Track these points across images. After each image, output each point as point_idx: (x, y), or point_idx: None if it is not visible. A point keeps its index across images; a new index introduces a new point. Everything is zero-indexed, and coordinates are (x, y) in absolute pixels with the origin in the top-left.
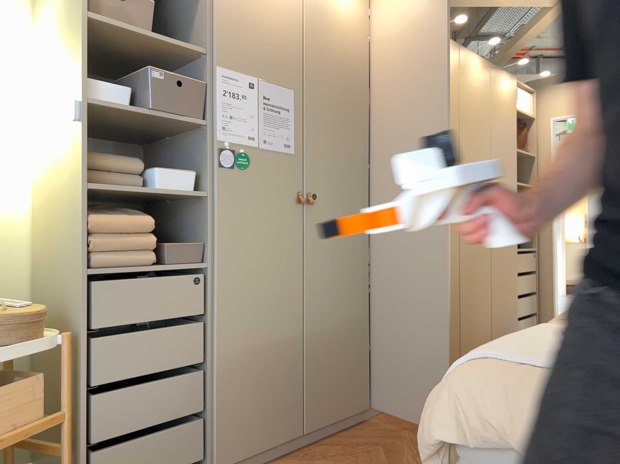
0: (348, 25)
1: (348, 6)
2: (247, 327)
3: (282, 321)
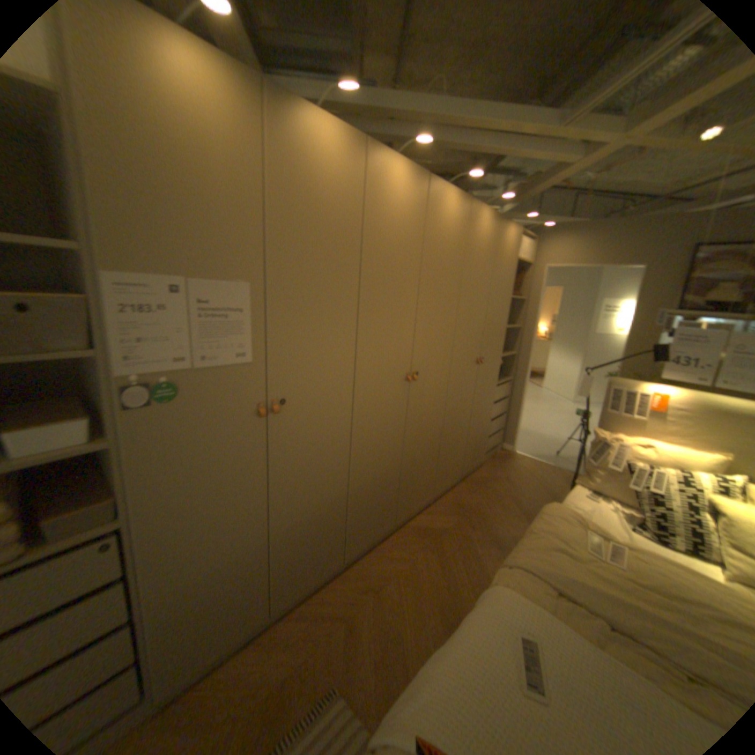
0: (335, 186)
1: (336, 160)
2: (193, 563)
3: (242, 538)
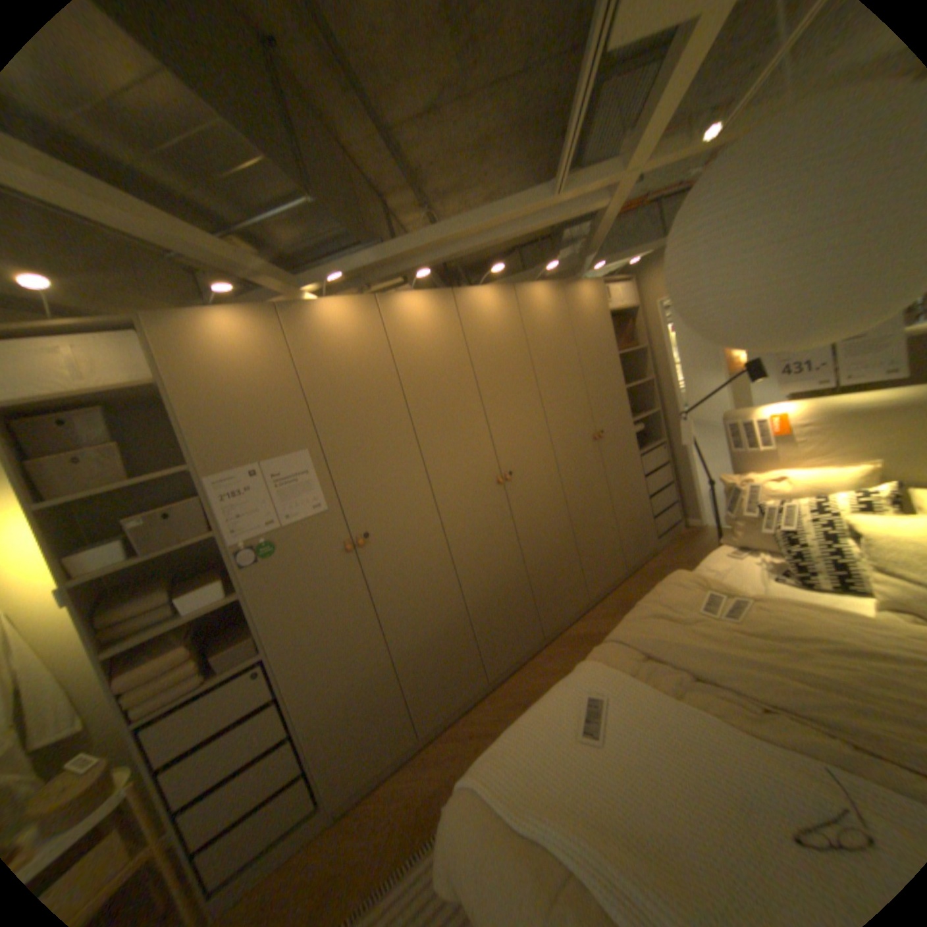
0: (356, 346)
1: (350, 326)
2: (325, 687)
3: (364, 662)
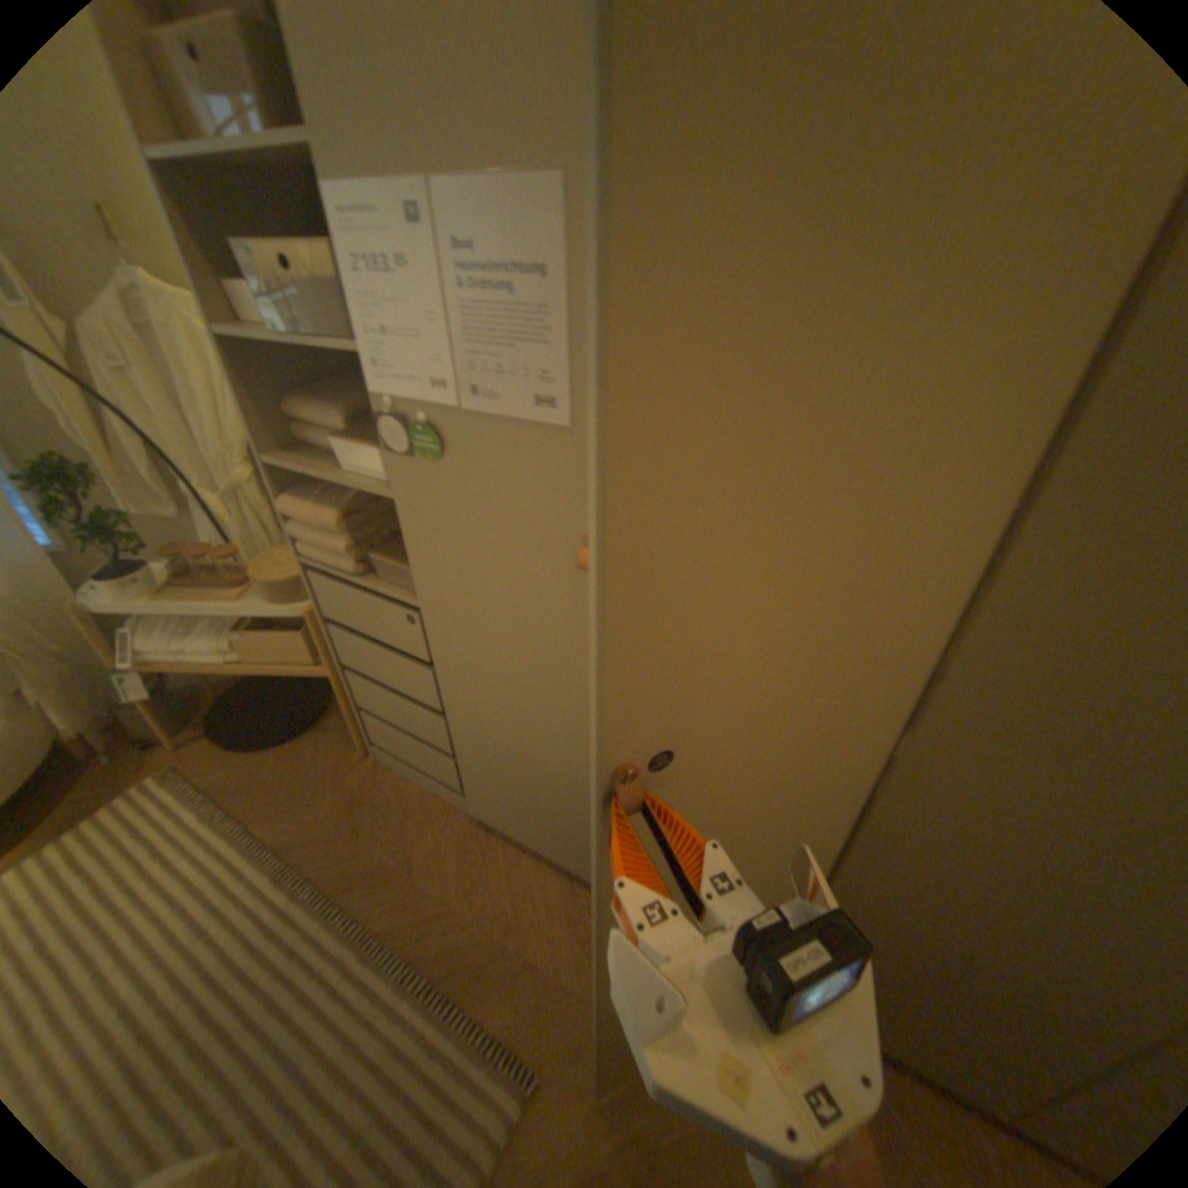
0: None
1: None
2: (491, 717)
3: (556, 747)
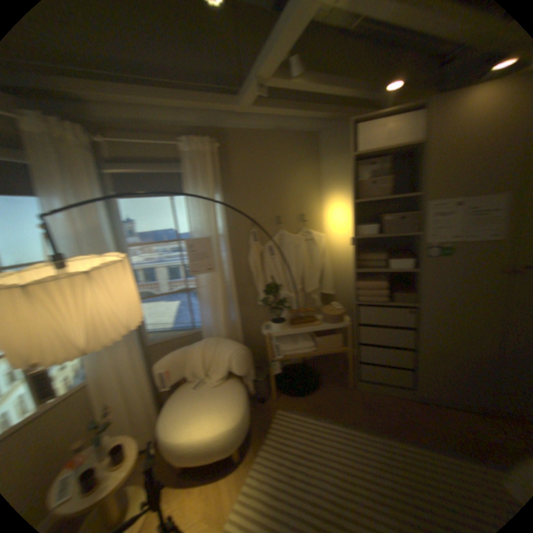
0: None
1: None
2: (448, 340)
3: (480, 343)
